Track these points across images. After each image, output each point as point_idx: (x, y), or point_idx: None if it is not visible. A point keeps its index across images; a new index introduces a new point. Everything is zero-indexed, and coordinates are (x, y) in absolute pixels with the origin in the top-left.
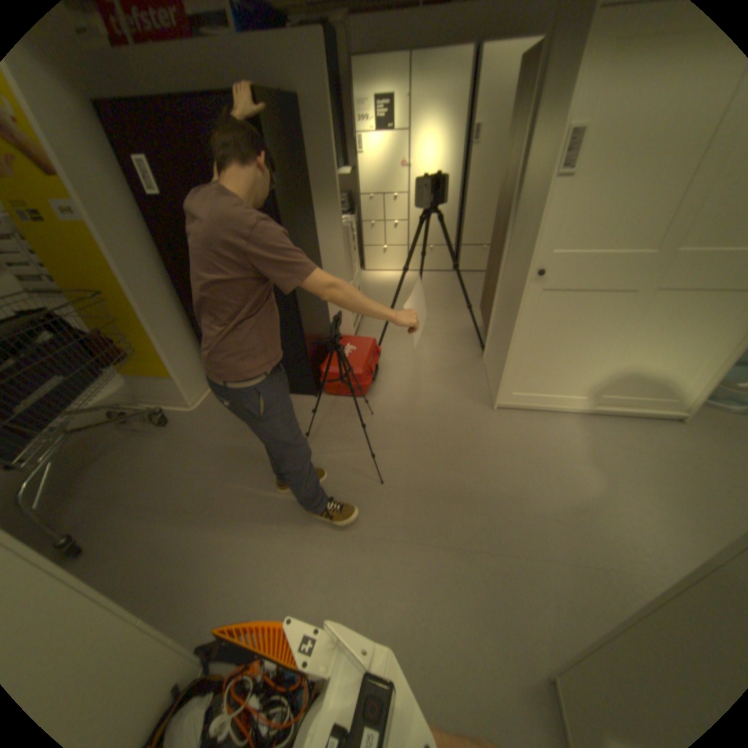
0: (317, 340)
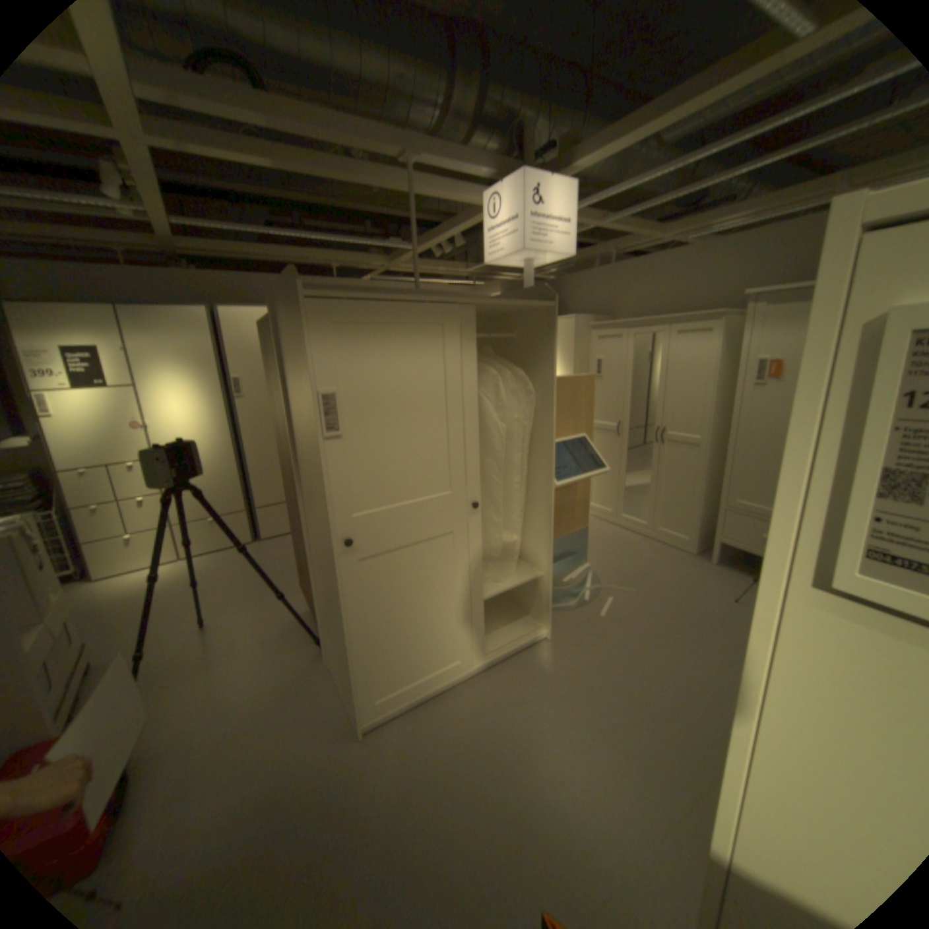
0: None
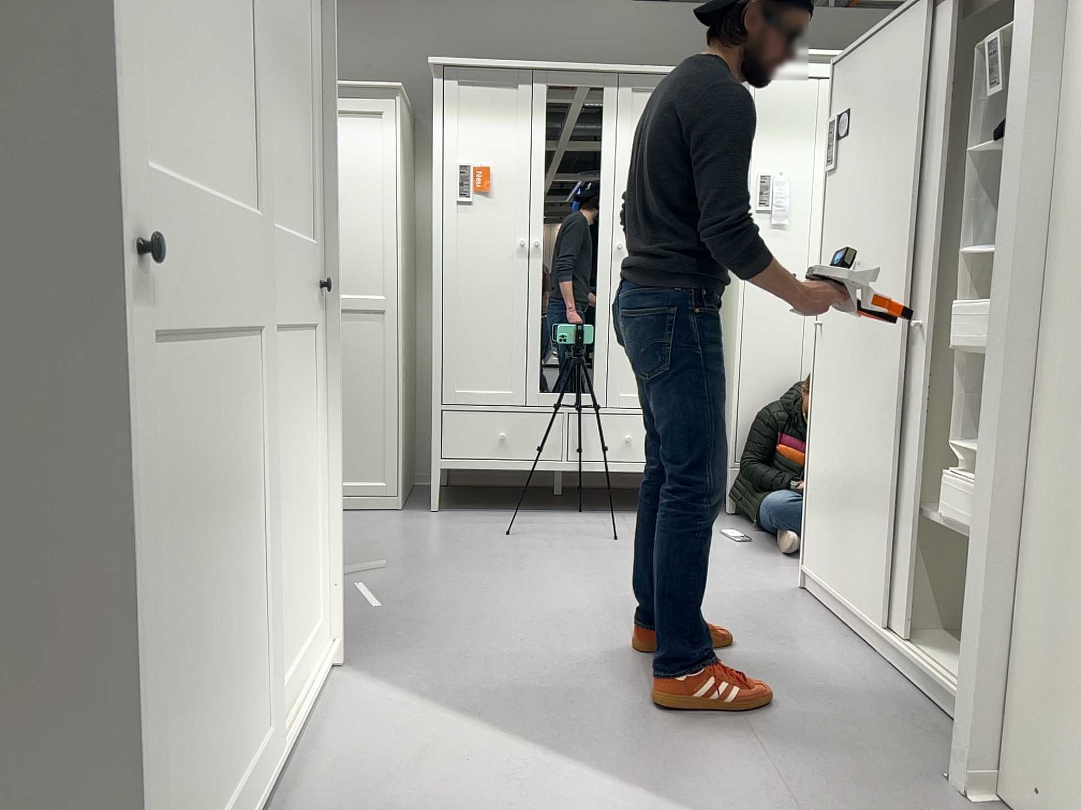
0: None
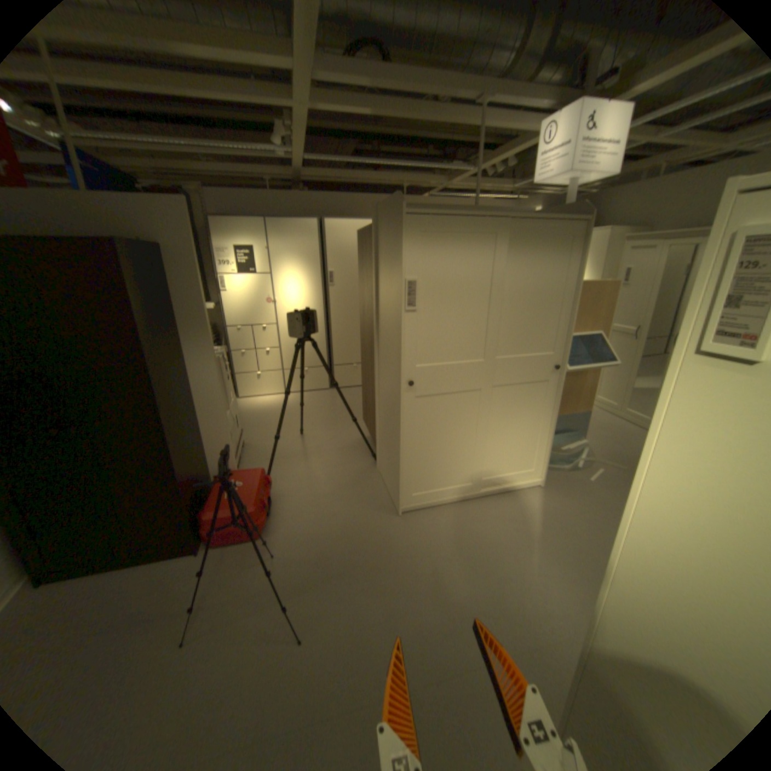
0: (191, 483)
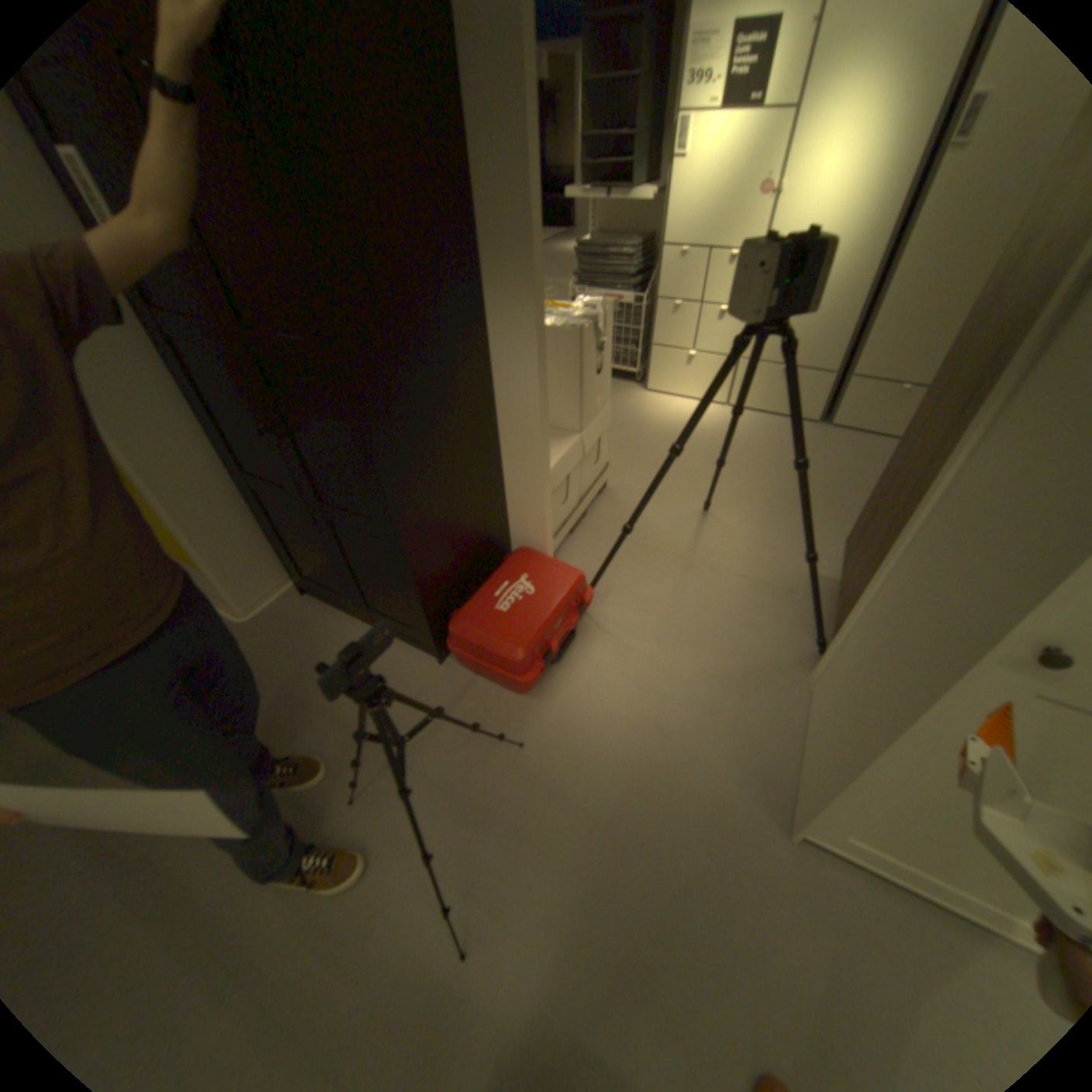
0: (452, 564)
